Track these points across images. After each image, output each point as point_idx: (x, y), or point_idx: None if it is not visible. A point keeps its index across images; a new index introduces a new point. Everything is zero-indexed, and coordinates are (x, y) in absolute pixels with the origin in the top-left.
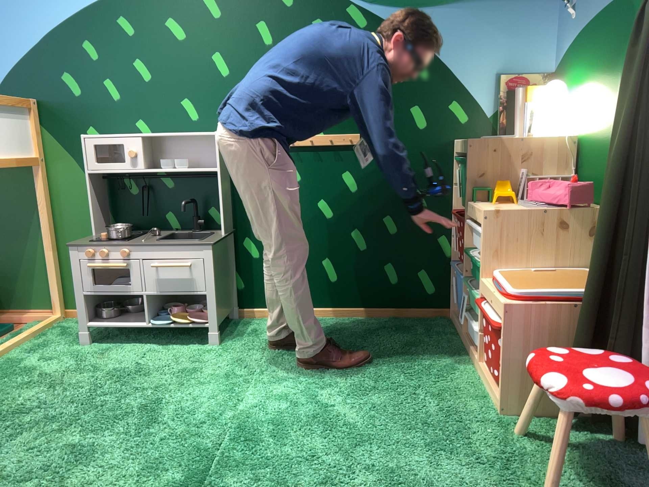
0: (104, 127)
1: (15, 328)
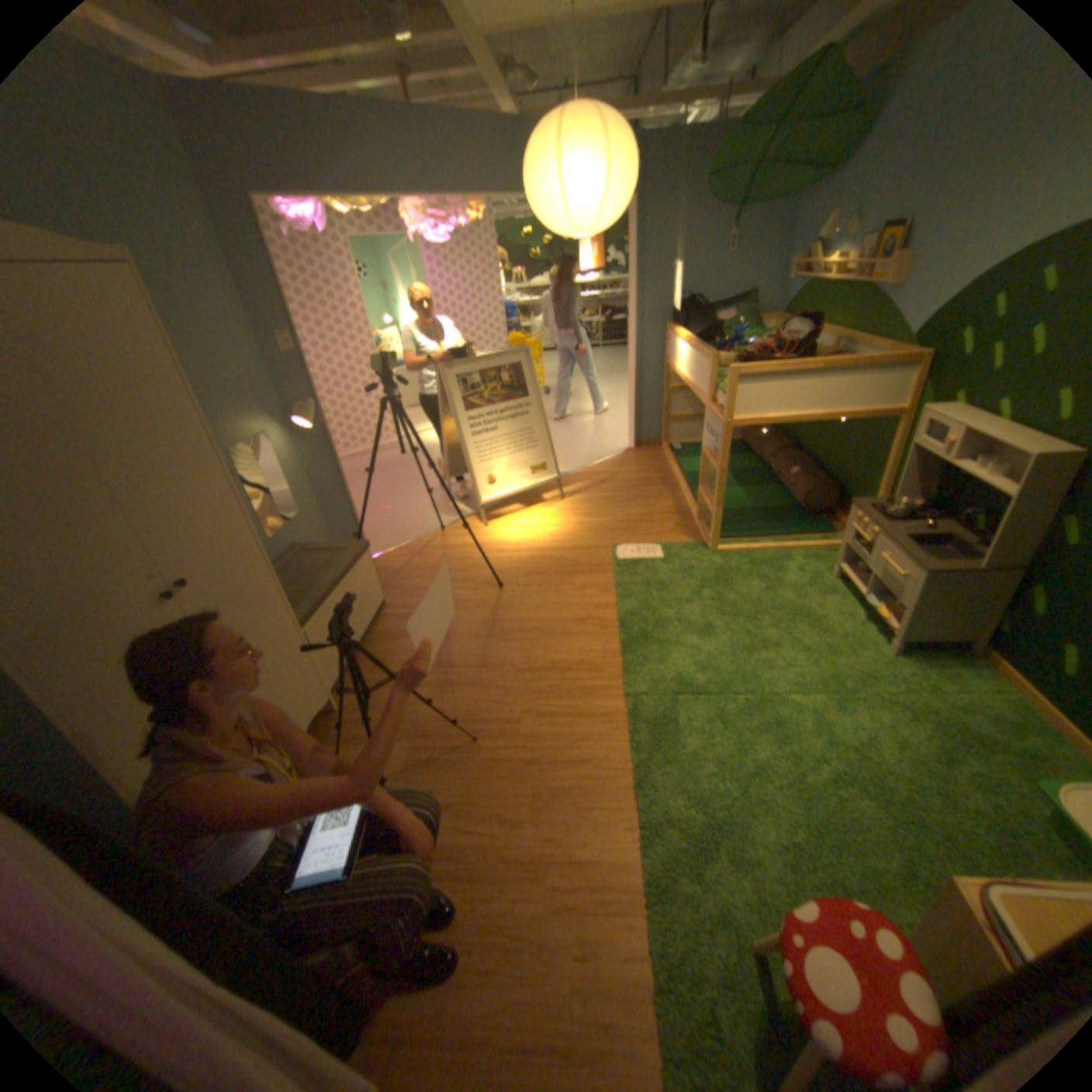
0: (970, 396)
1: (836, 534)
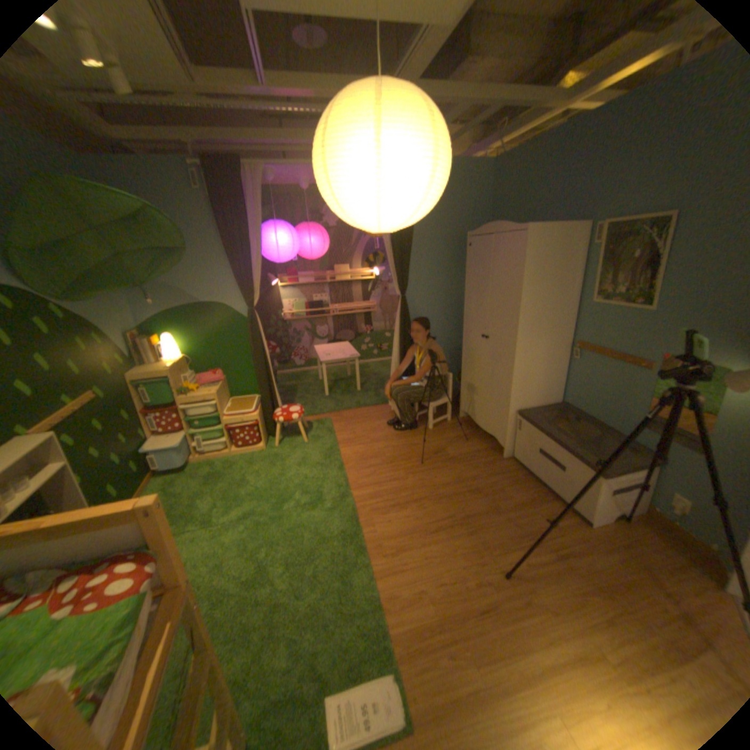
0: None
1: None
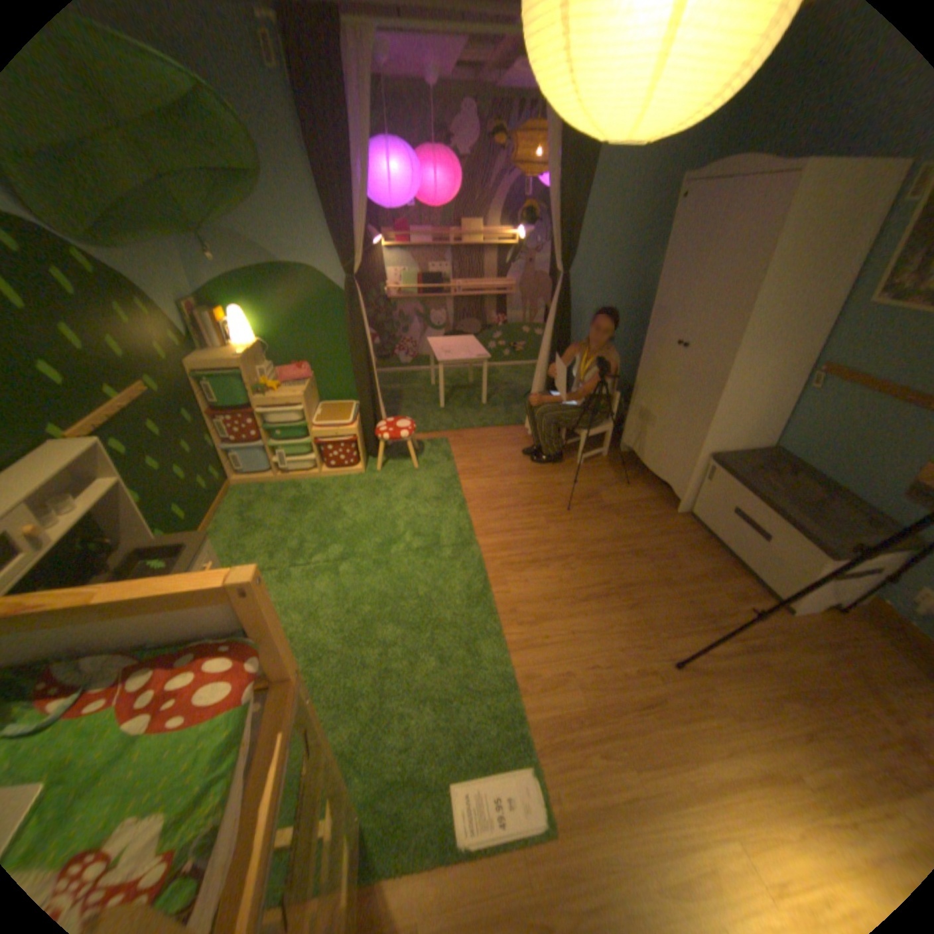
0: None
1: None
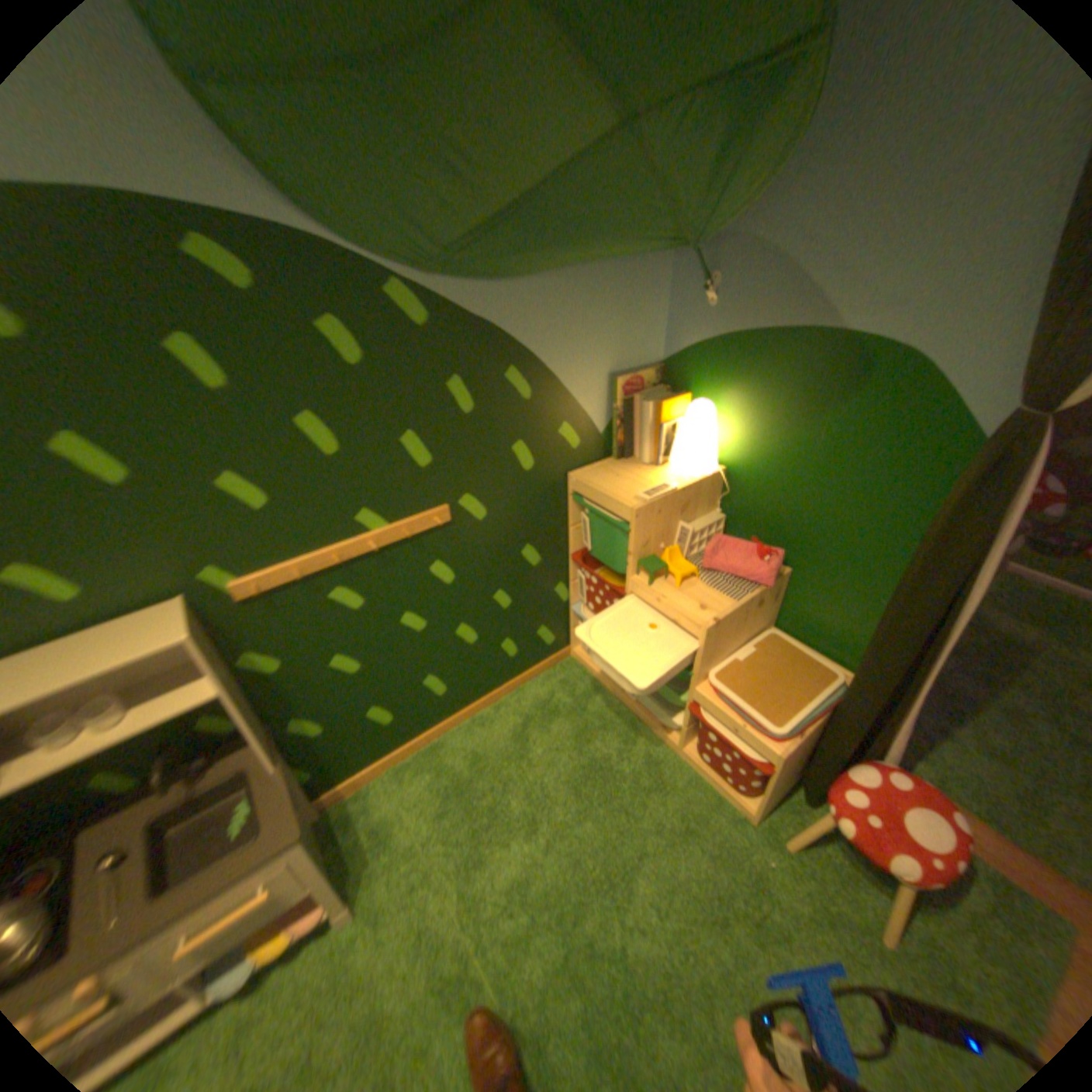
0: None
1: None
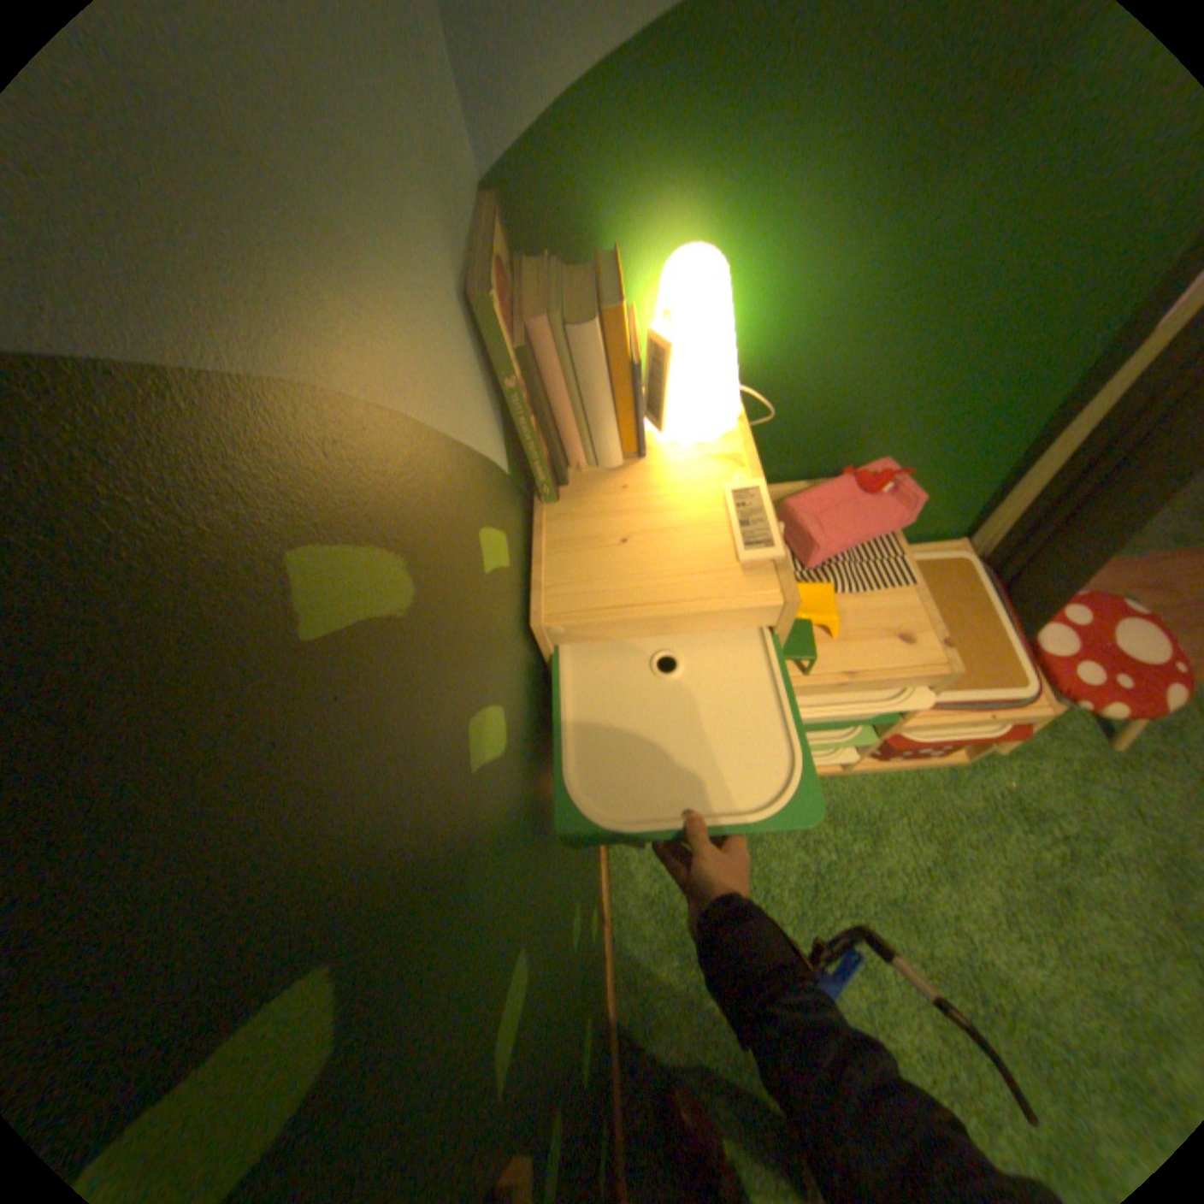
0: None
1: None
